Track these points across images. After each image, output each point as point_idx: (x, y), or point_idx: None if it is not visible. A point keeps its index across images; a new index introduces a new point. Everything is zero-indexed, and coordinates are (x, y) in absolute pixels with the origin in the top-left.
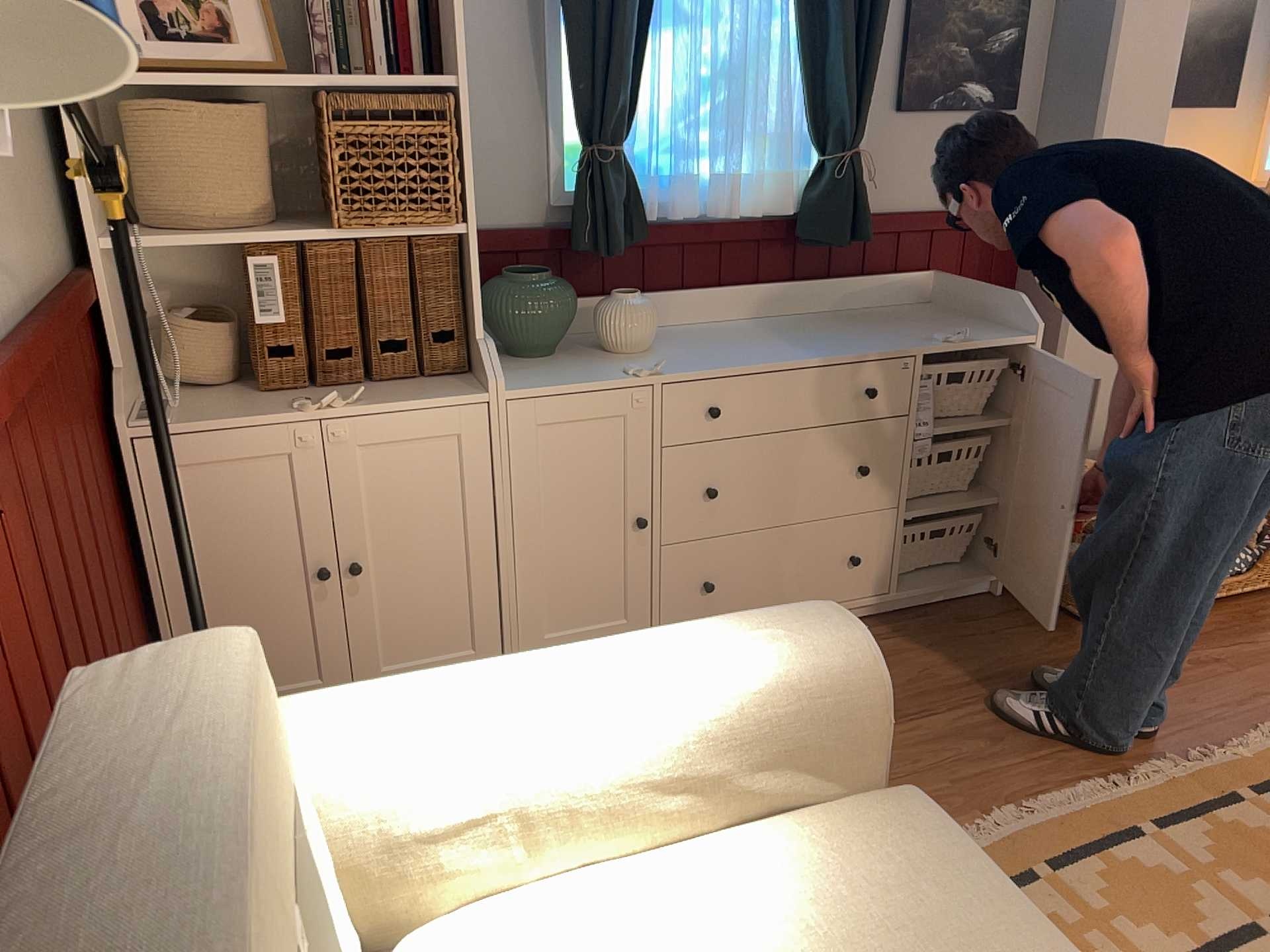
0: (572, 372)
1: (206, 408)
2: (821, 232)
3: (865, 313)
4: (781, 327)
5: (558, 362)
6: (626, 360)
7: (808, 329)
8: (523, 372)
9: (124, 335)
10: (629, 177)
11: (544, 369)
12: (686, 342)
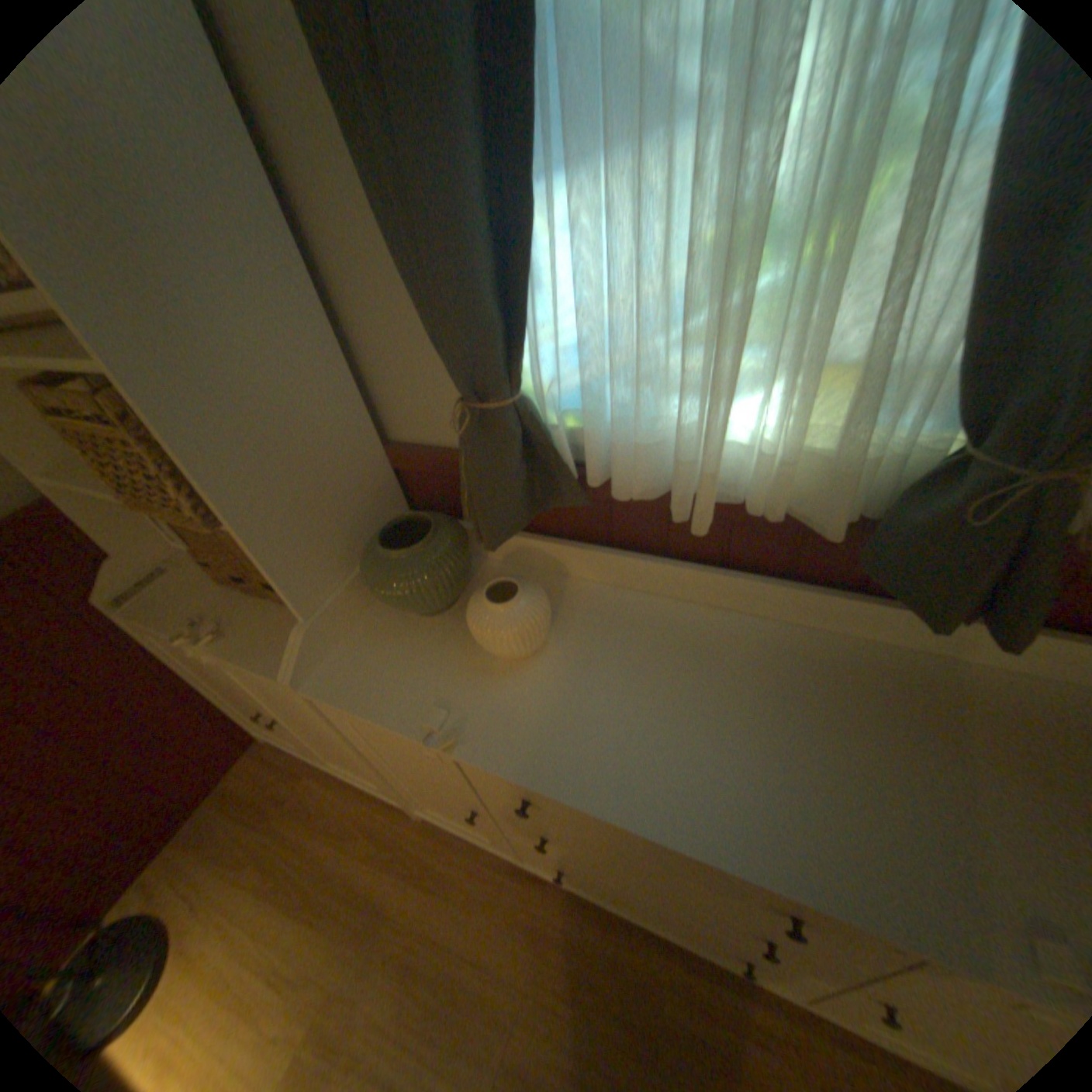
0: (401, 676)
1: (173, 587)
2: (906, 585)
3: (994, 689)
4: (779, 670)
5: (428, 634)
6: (481, 673)
7: (813, 704)
8: (375, 644)
9: (123, 522)
10: (538, 433)
11: (395, 649)
12: (600, 653)
